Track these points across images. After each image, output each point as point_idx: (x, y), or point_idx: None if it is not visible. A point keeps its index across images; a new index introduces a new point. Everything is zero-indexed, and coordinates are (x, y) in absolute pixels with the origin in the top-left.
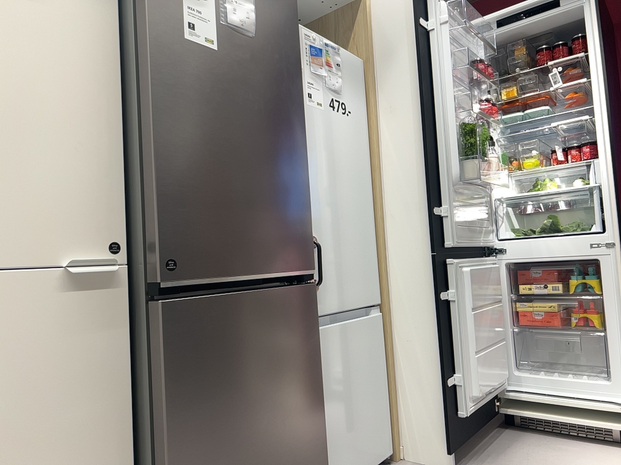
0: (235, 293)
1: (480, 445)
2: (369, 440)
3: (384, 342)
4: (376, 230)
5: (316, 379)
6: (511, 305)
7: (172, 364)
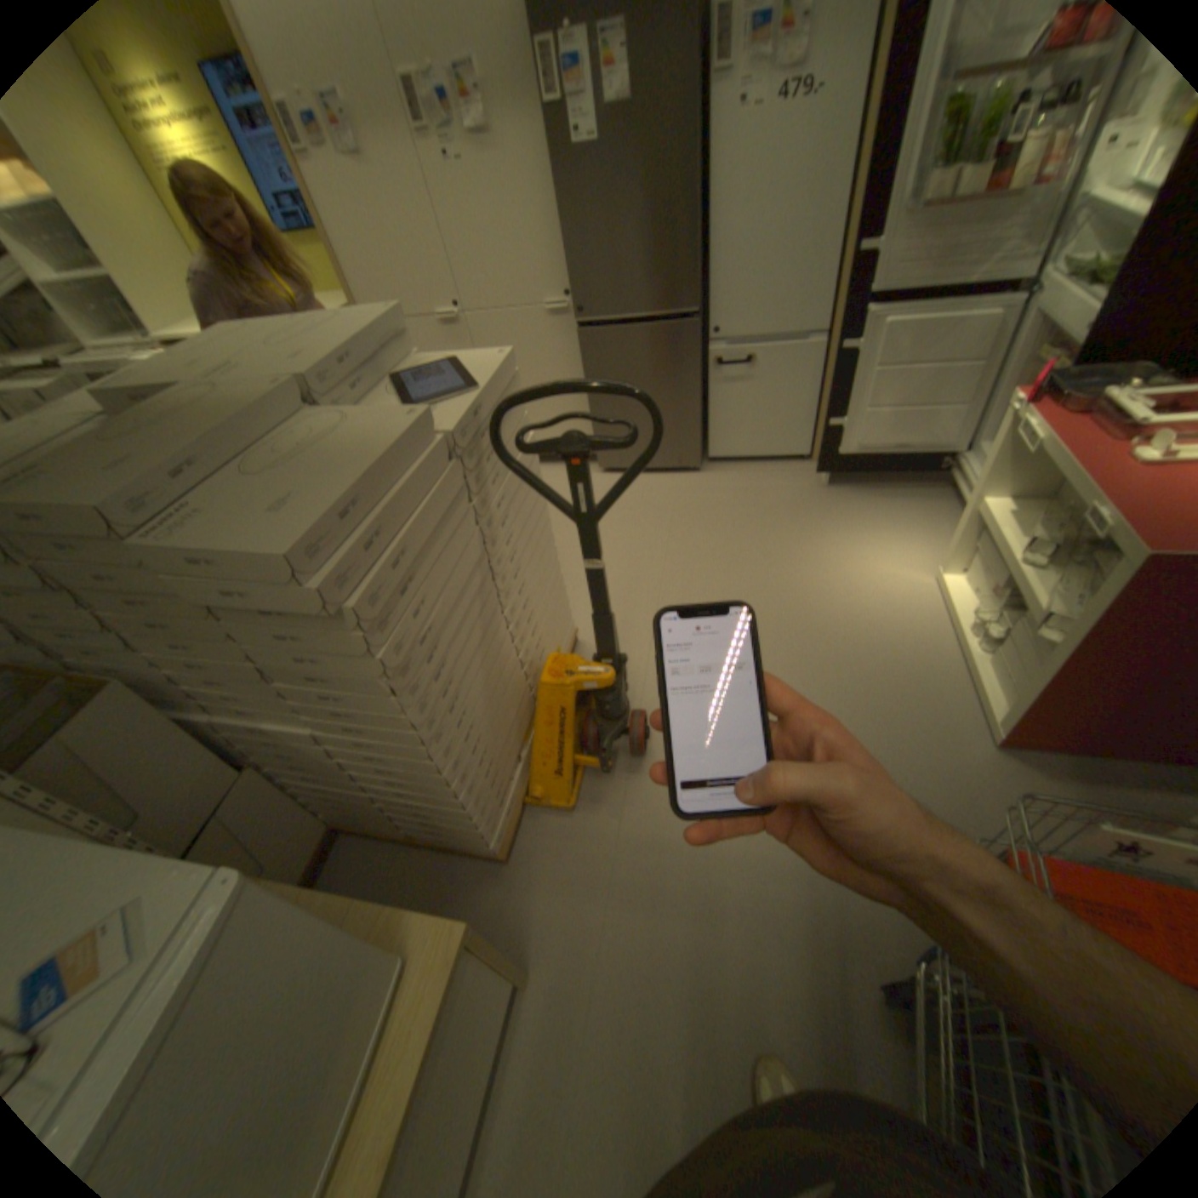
0: (633, 323)
1: (887, 487)
2: (775, 439)
3: (827, 368)
4: (846, 247)
5: (693, 386)
6: (1026, 368)
7: (588, 361)
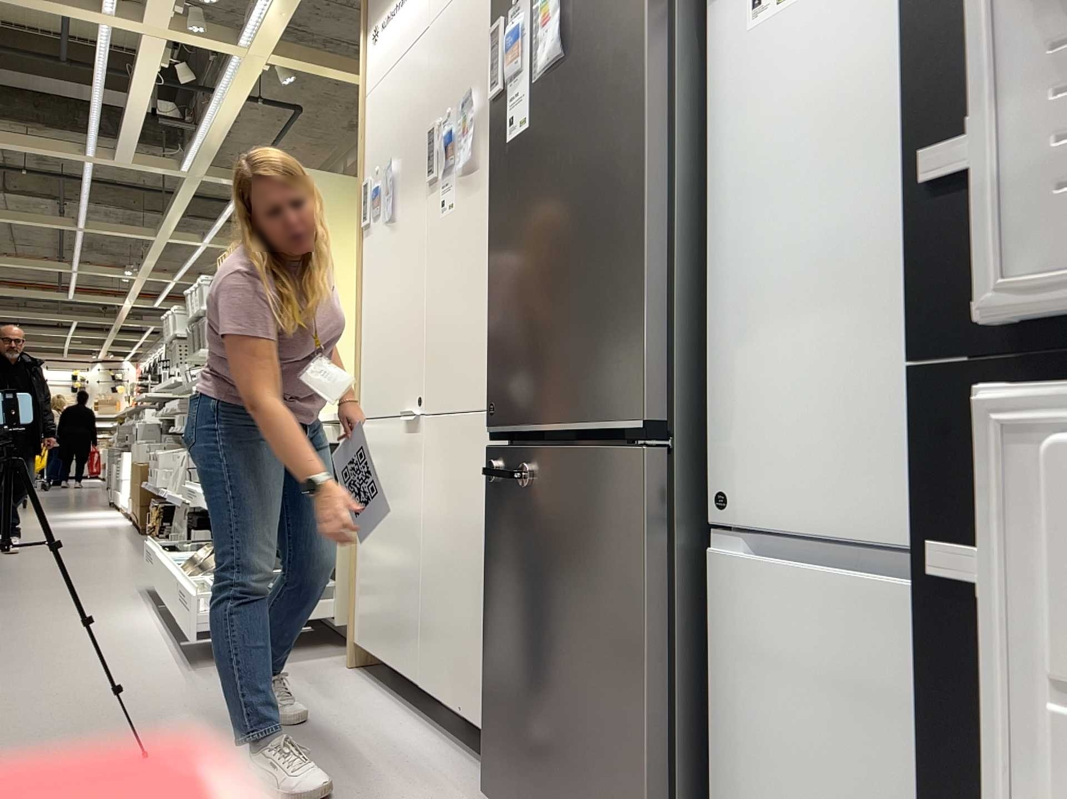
0: (565, 450)
1: None
2: None
3: None
4: None
5: (635, 636)
6: None
7: (491, 516)
